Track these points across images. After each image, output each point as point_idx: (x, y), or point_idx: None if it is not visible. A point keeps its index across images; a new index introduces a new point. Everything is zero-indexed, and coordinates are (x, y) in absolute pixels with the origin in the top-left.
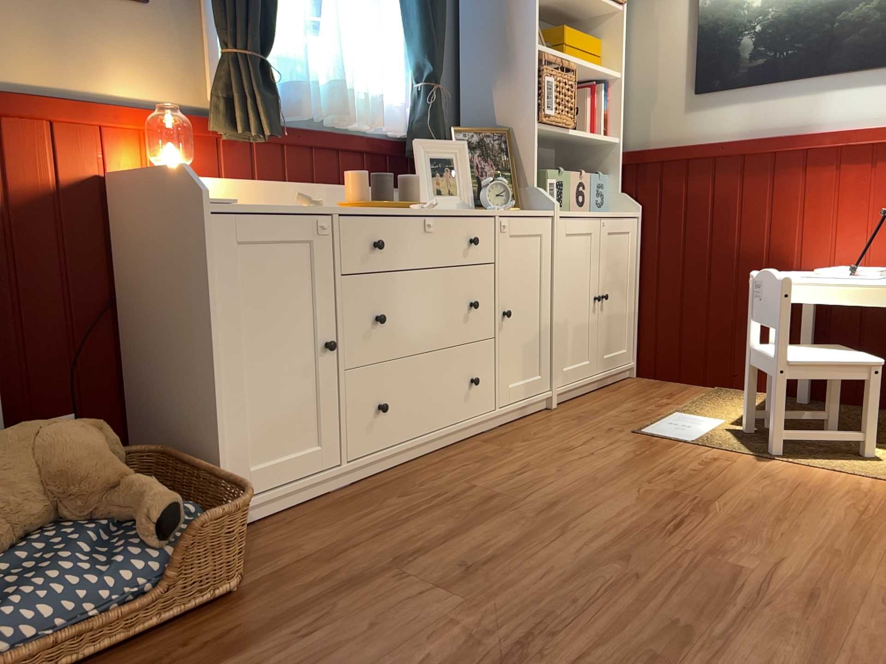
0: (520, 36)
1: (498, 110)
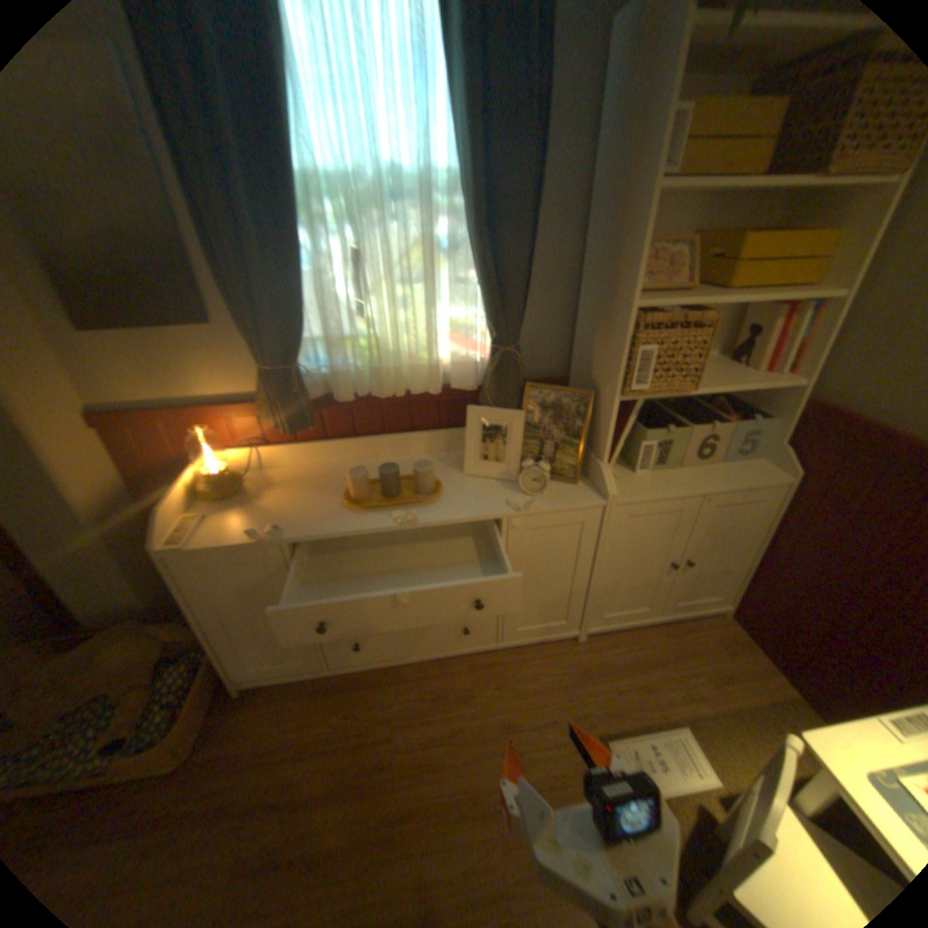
0: (623, 284)
1: (594, 362)
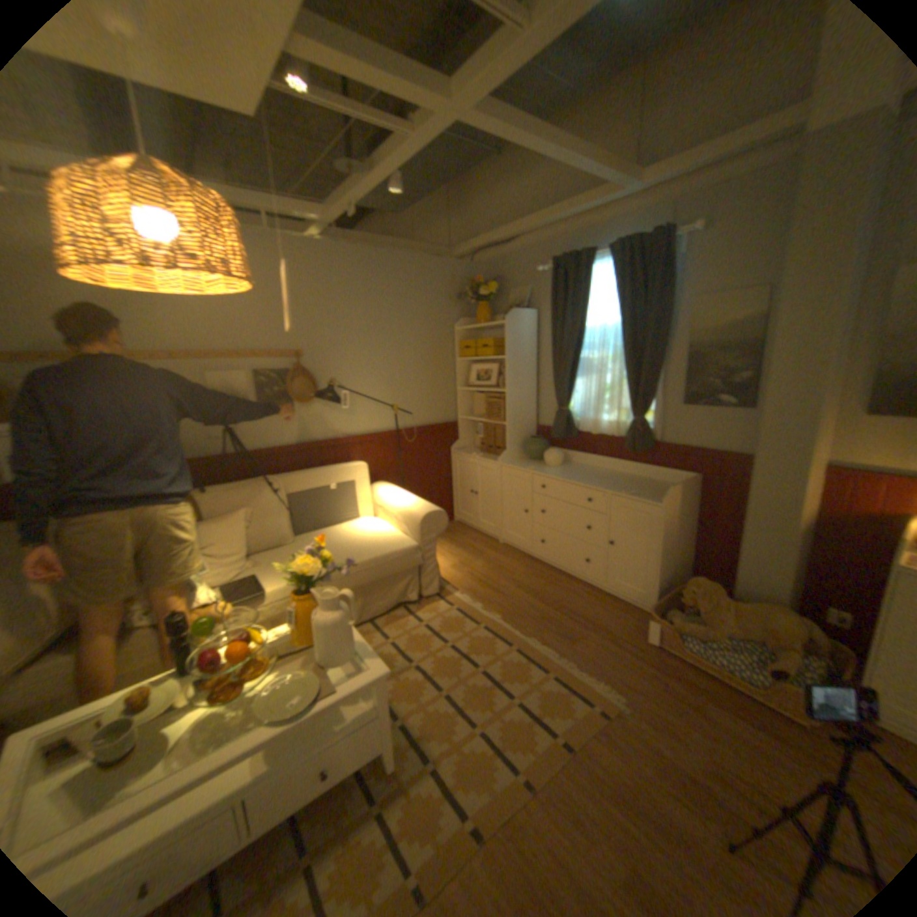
0: None
1: None
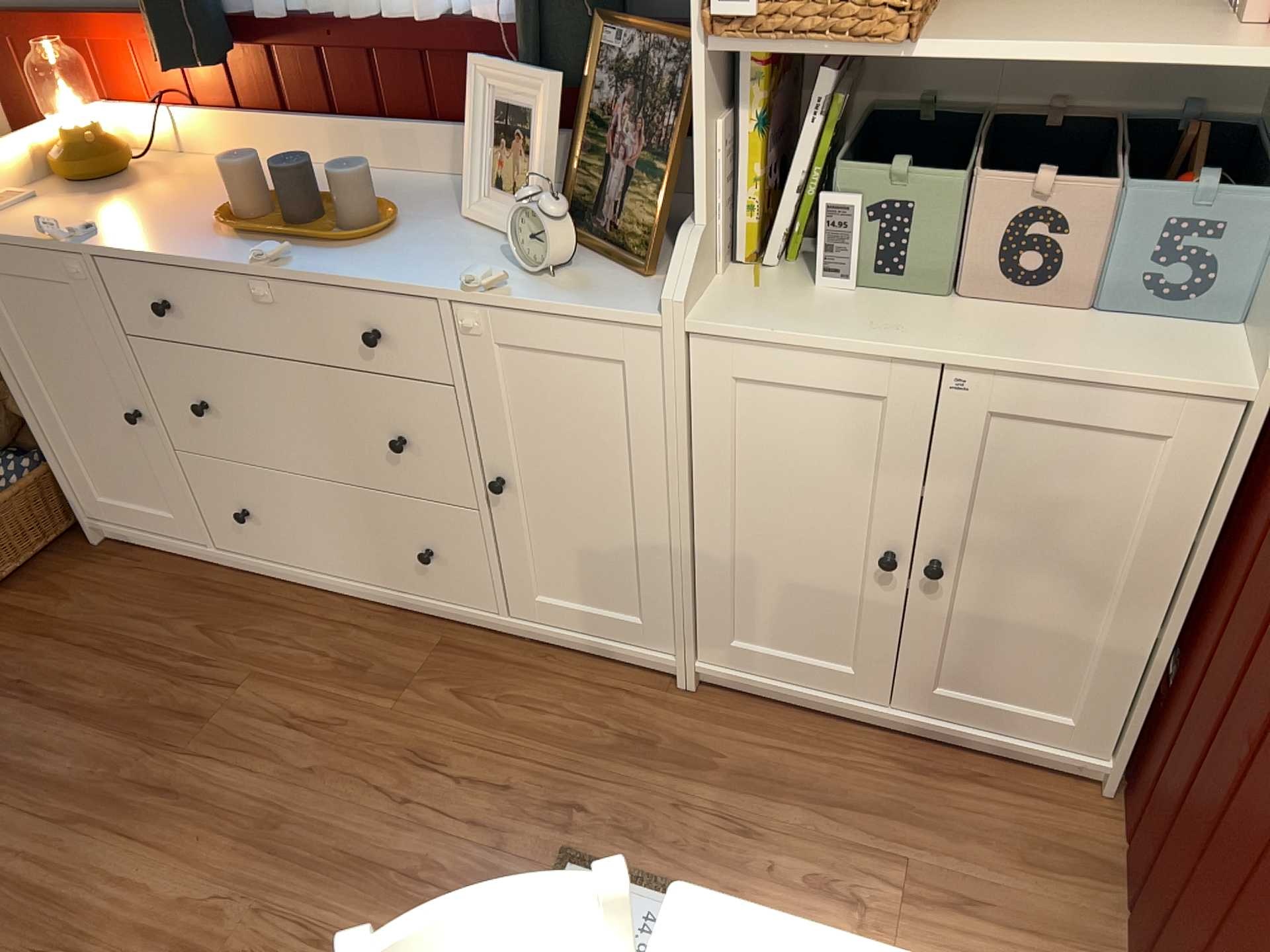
0: None
1: None
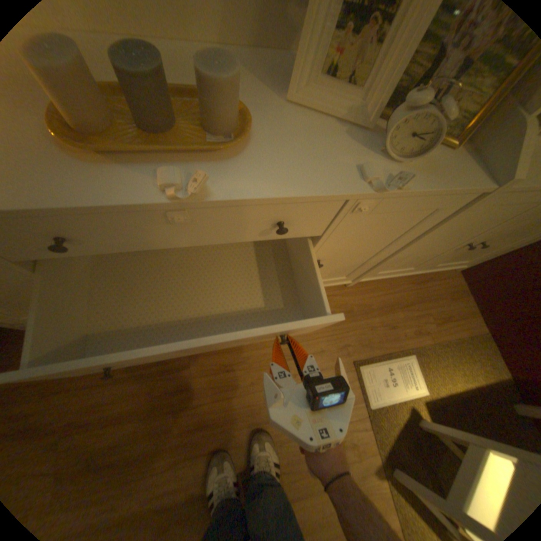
0: None
1: None
